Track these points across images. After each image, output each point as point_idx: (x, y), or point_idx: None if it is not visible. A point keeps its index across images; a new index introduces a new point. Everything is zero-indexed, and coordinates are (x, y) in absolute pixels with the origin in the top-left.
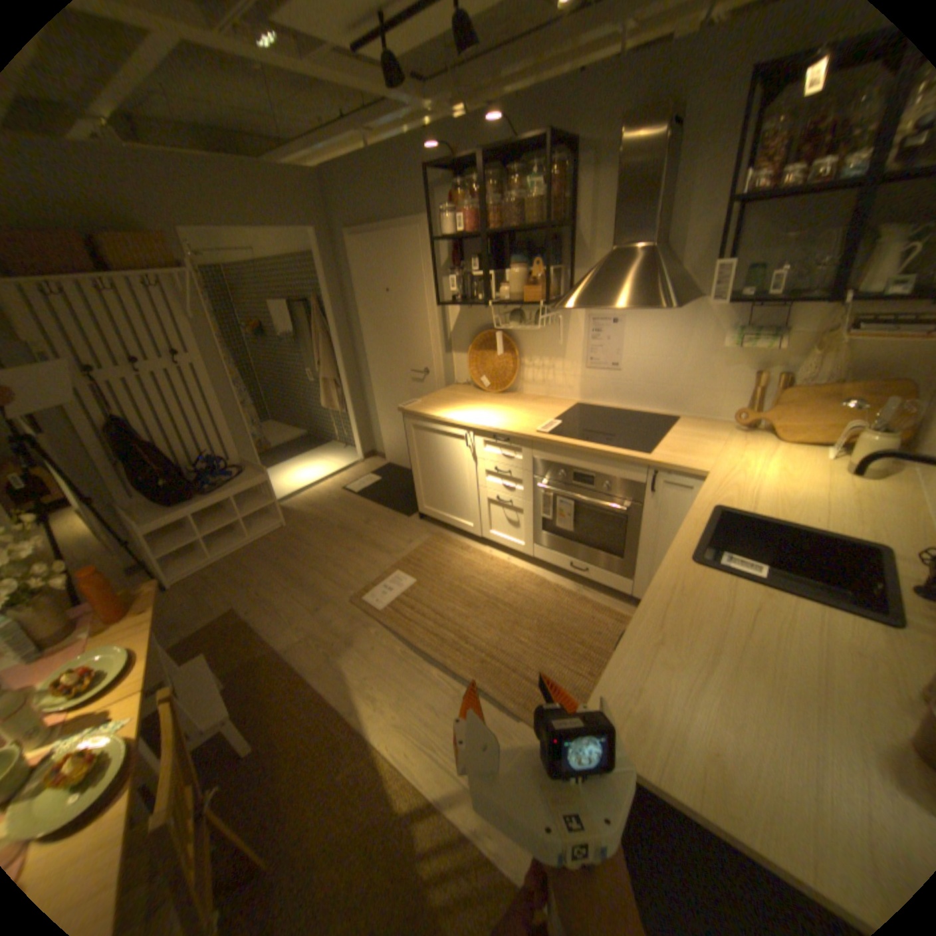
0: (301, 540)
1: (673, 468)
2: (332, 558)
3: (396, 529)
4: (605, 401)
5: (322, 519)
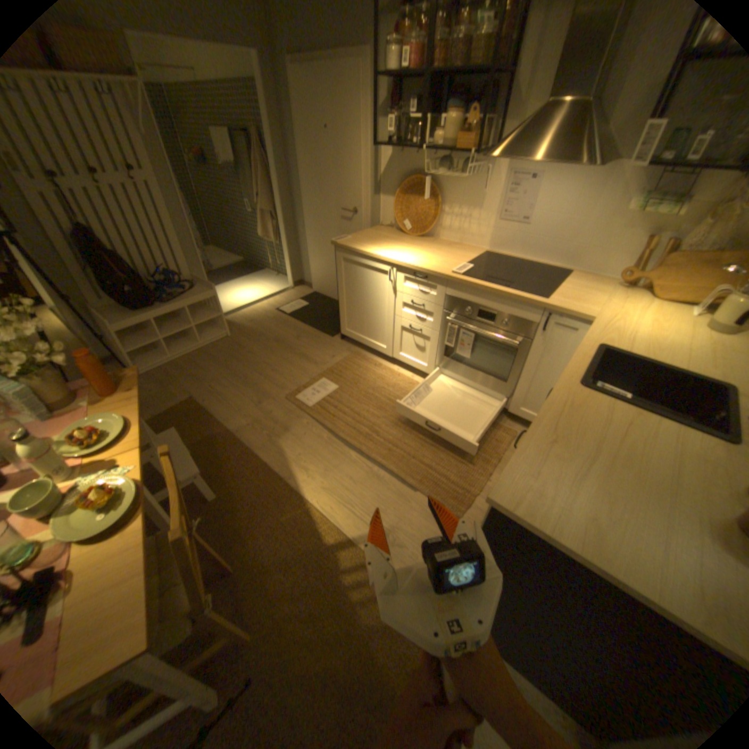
0: (244, 348)
1: (566, 312)
2: (270, 364)
3: (322, 346)
4: (511, 252)
5: (260, 333)
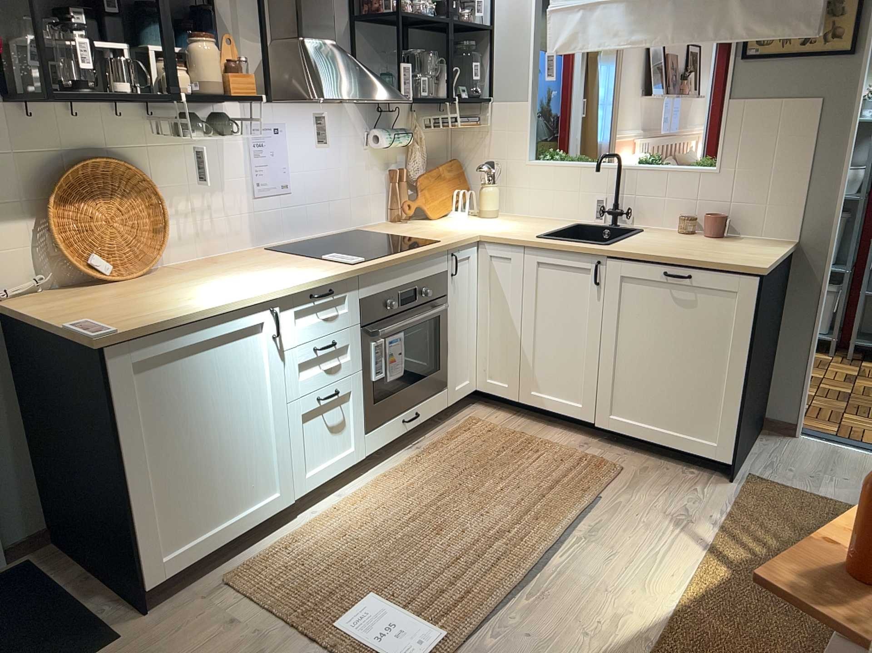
0: None
1: (464, 242)
2: None
3: None
4: (282, 239)
5: None
